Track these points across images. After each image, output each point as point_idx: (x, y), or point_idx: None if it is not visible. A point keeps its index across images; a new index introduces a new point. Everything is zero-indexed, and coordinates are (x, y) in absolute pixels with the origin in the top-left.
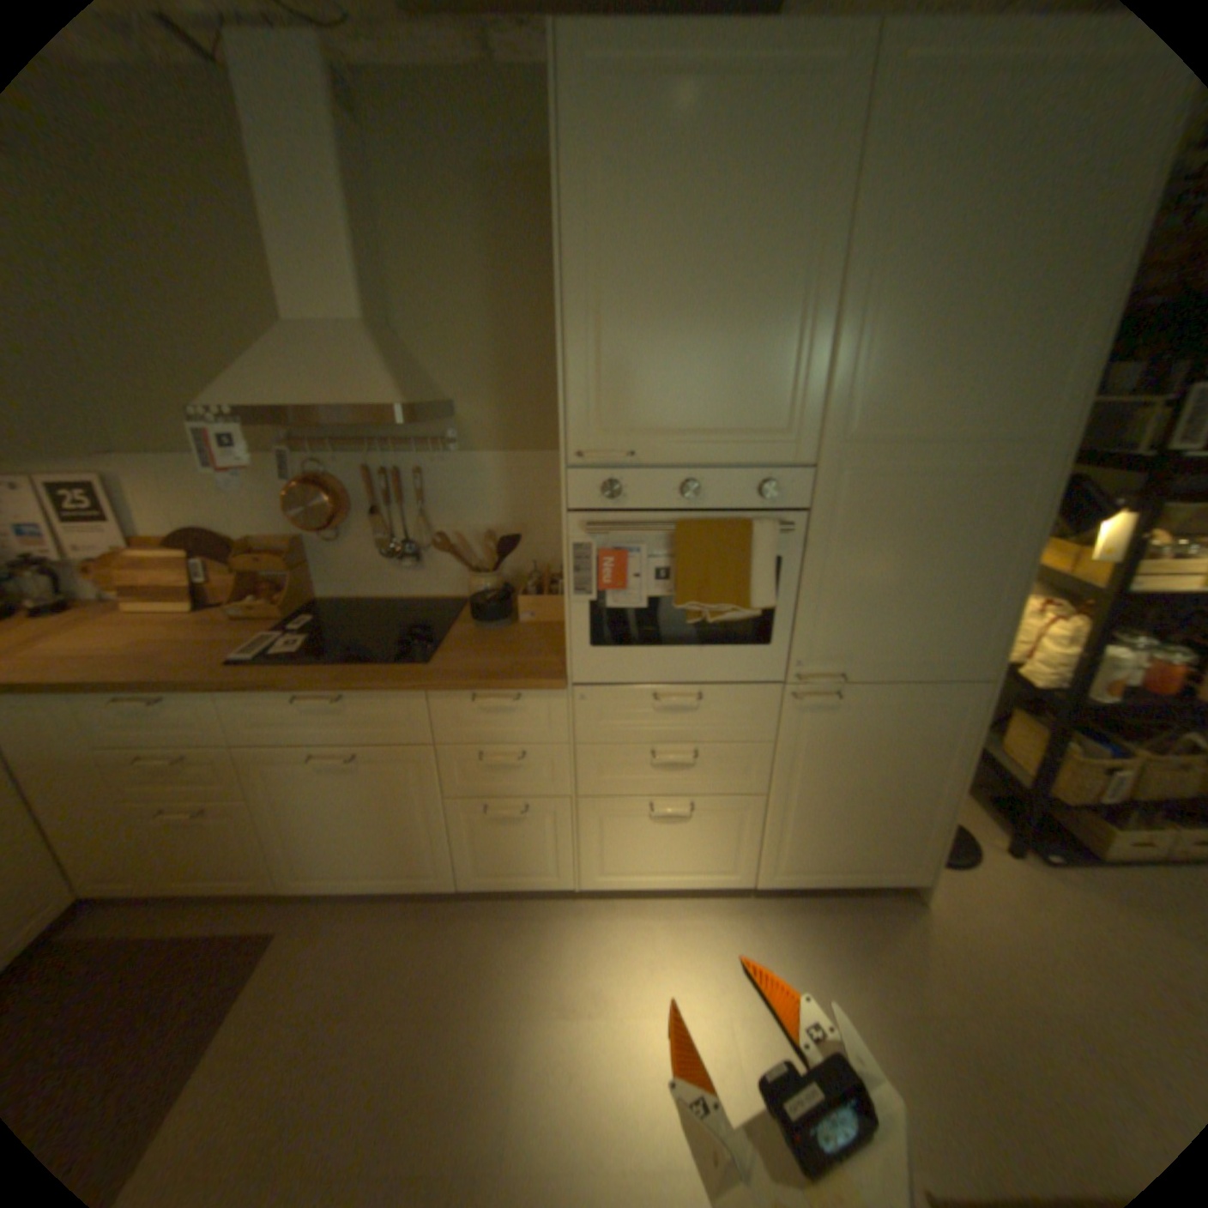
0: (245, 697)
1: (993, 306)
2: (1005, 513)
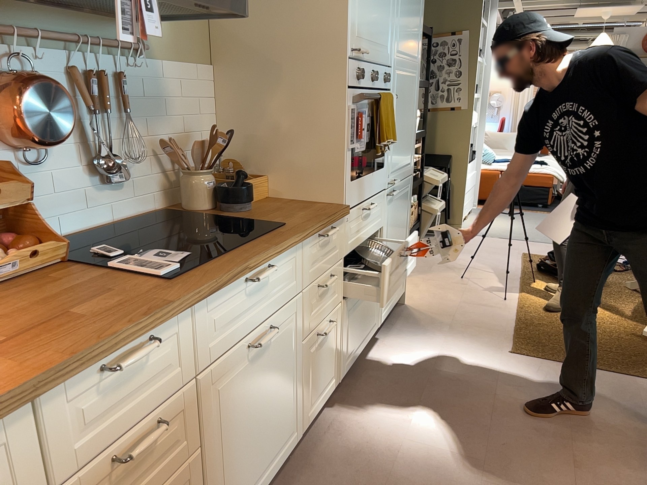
0: (212, 300)
1: (413, 5)
2: (414, 94)
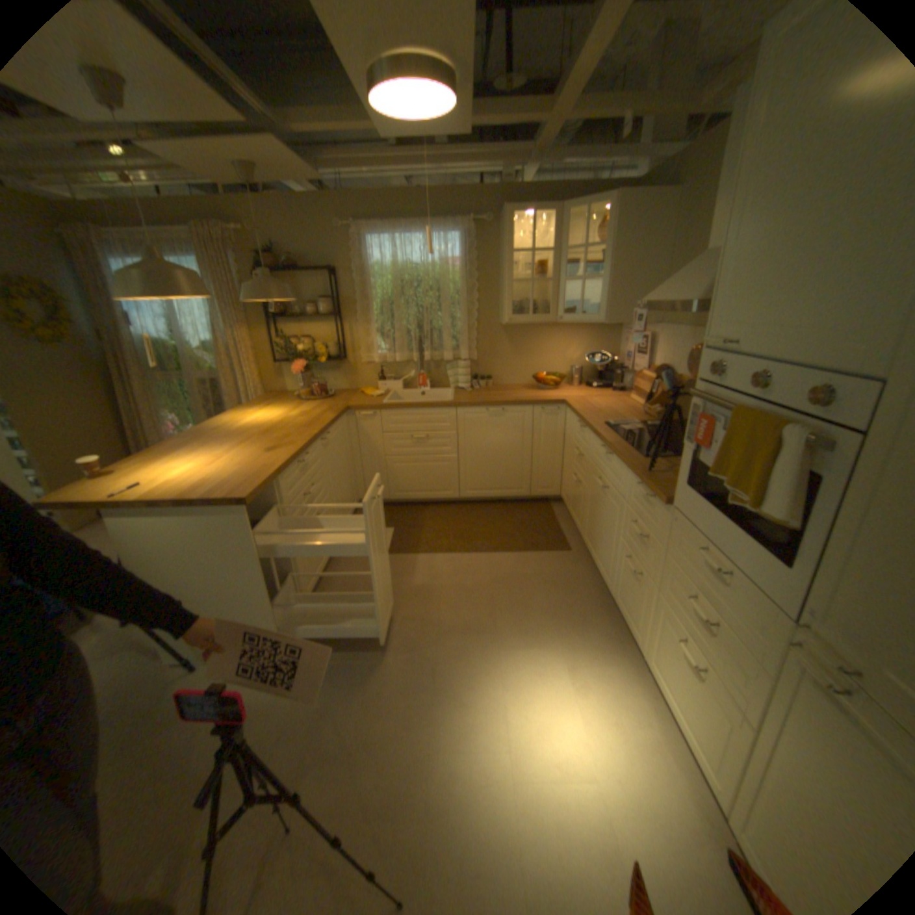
0: (596, 438)
1: None
2: None
